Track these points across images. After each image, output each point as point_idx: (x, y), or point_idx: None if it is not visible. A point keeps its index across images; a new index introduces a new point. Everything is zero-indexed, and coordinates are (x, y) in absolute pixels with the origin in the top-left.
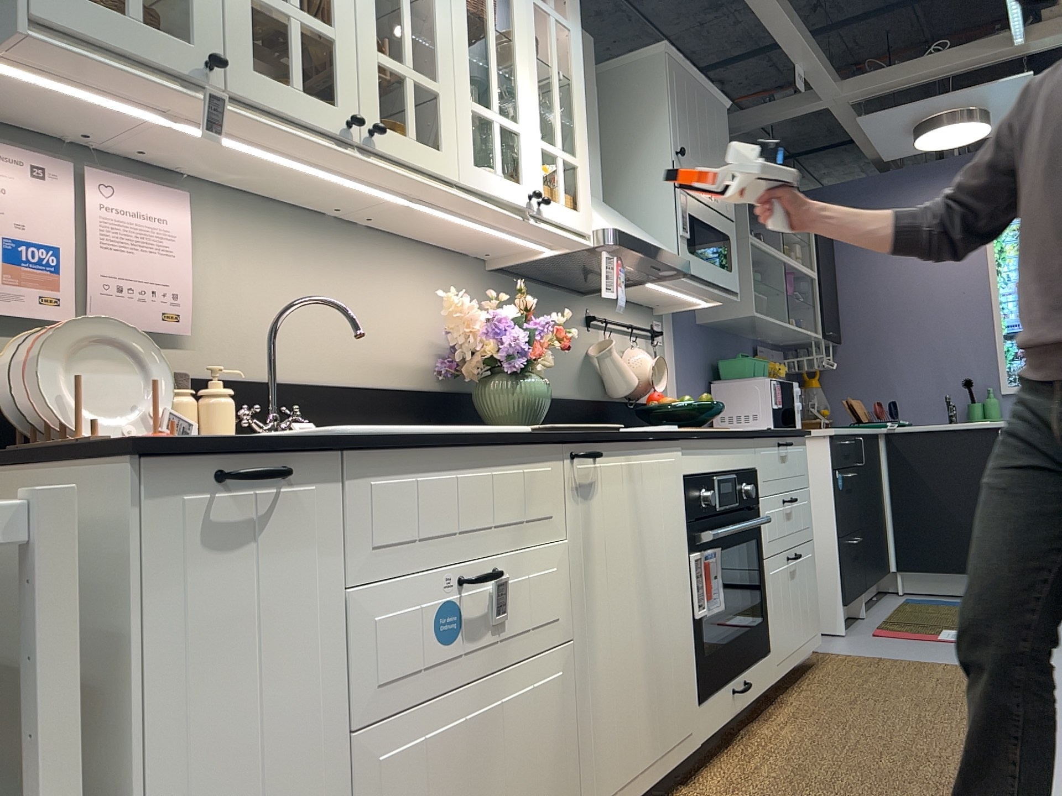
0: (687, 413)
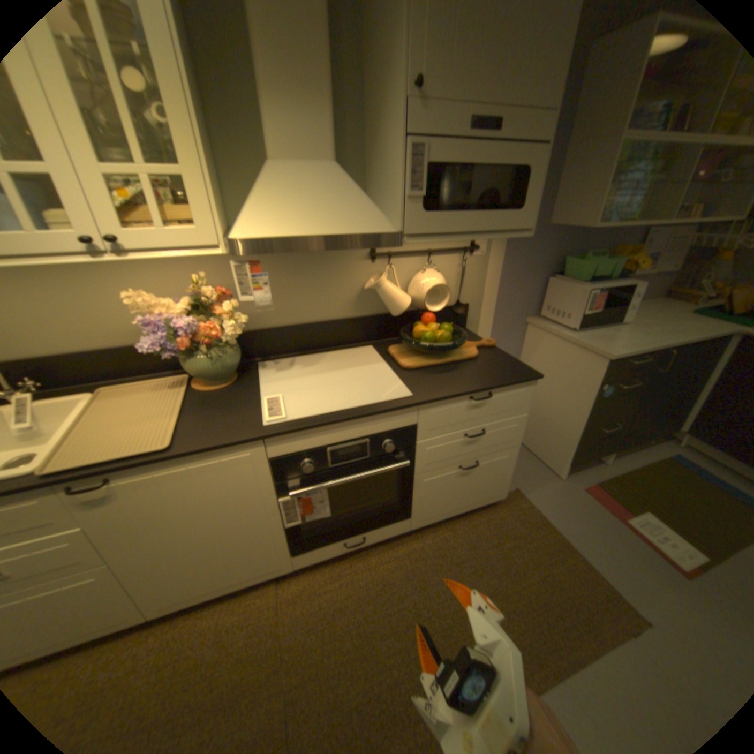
0: (424, 344)
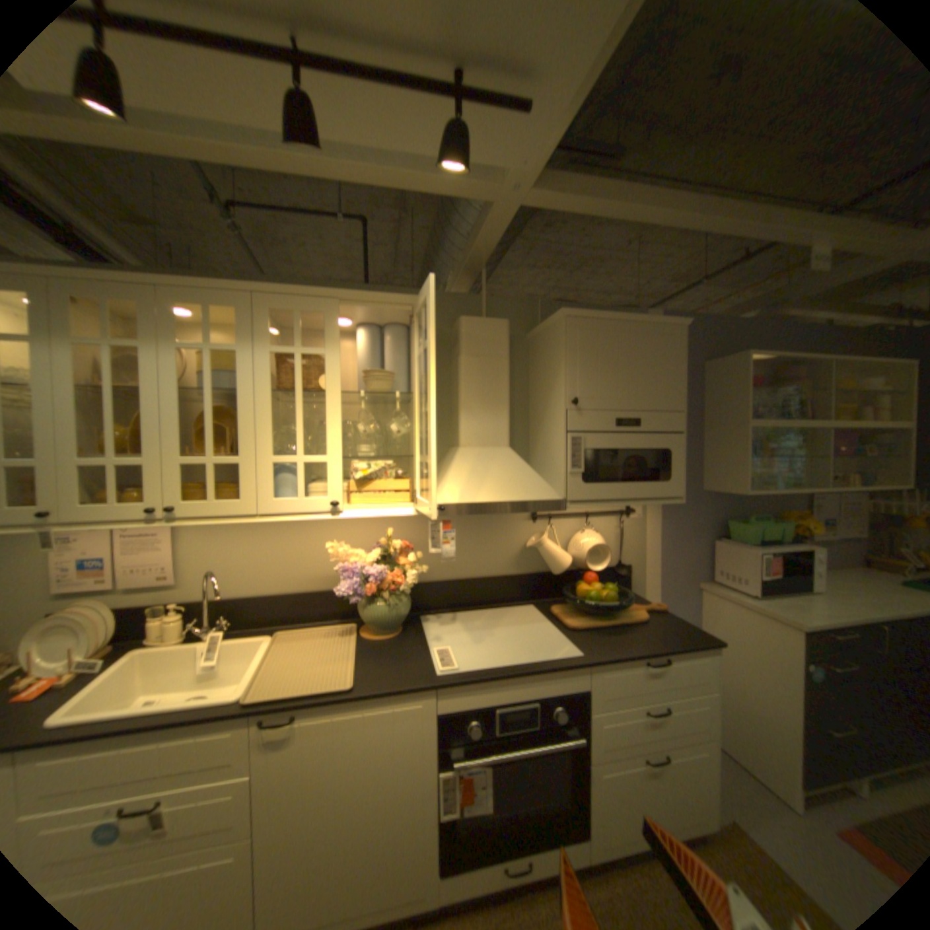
0: (590, 604)
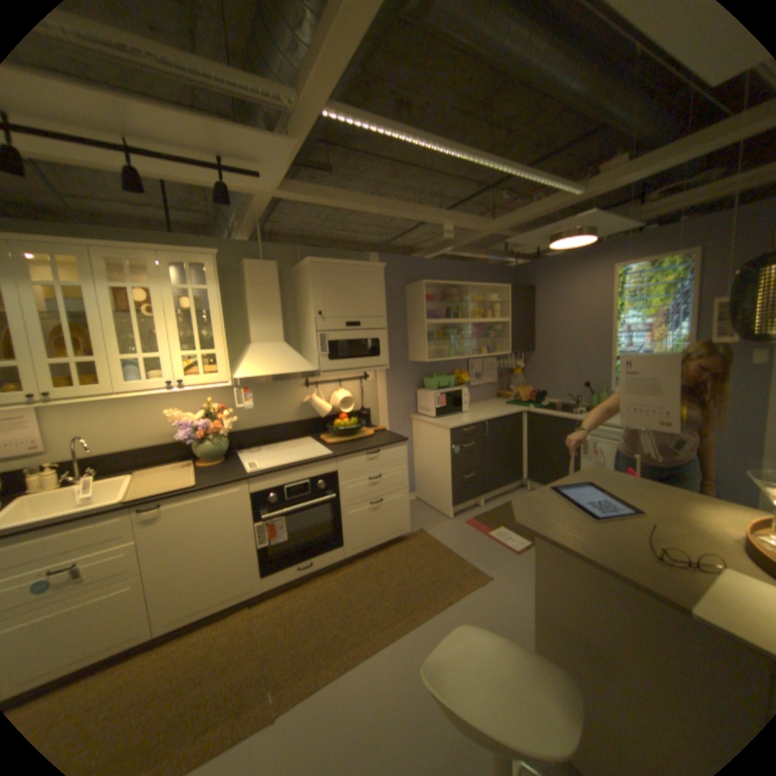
0: (341, 430)
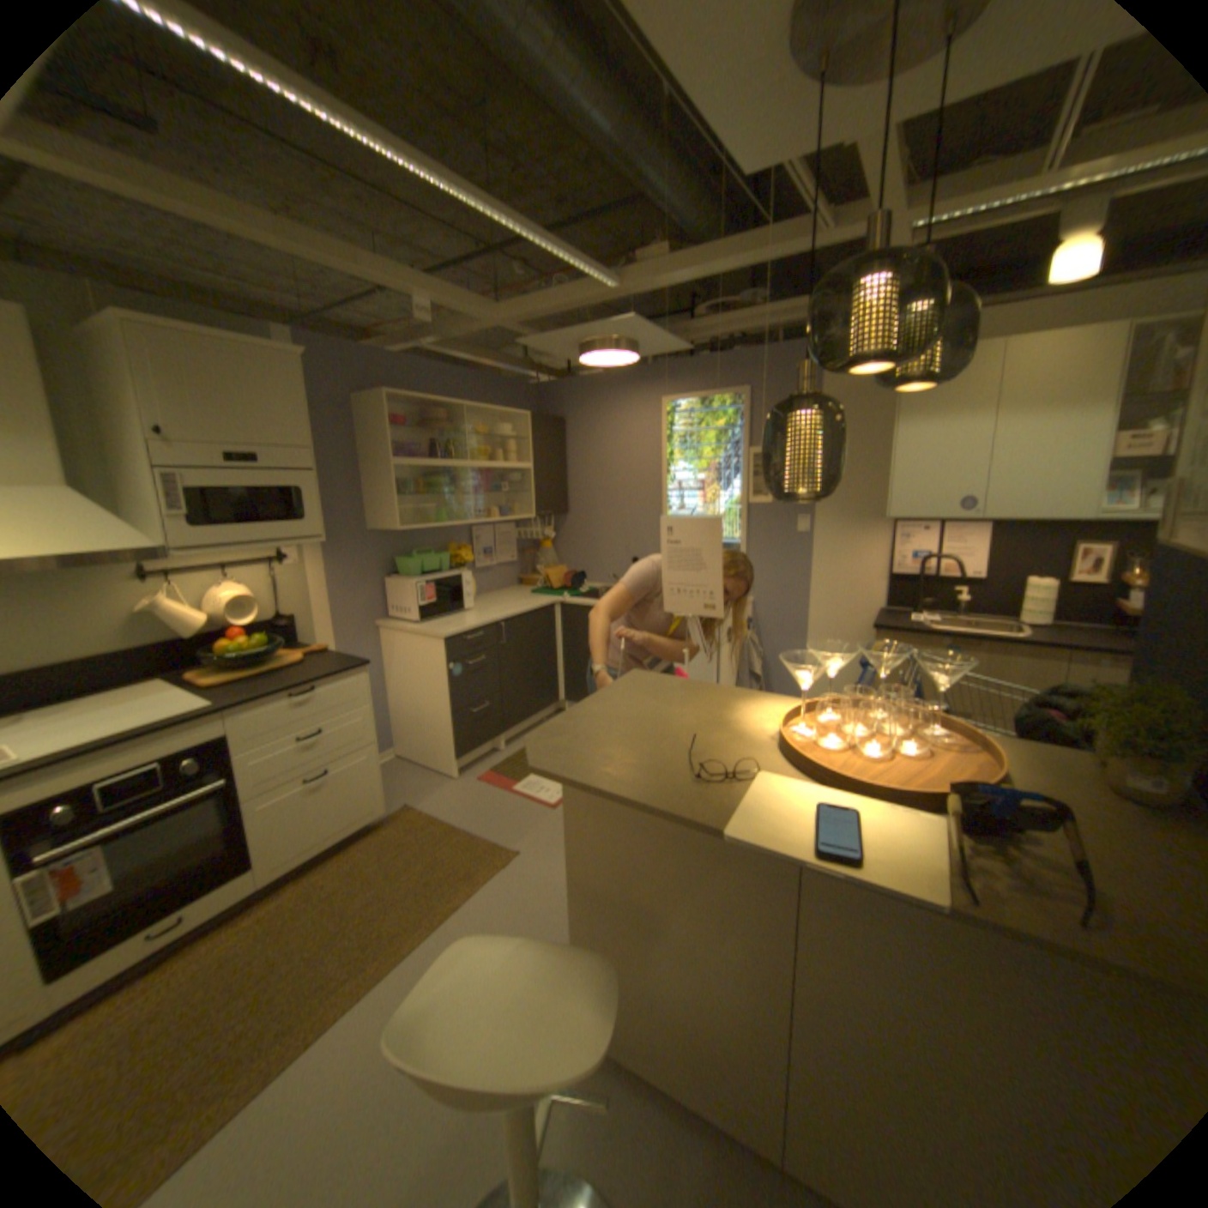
0: (231, 658)
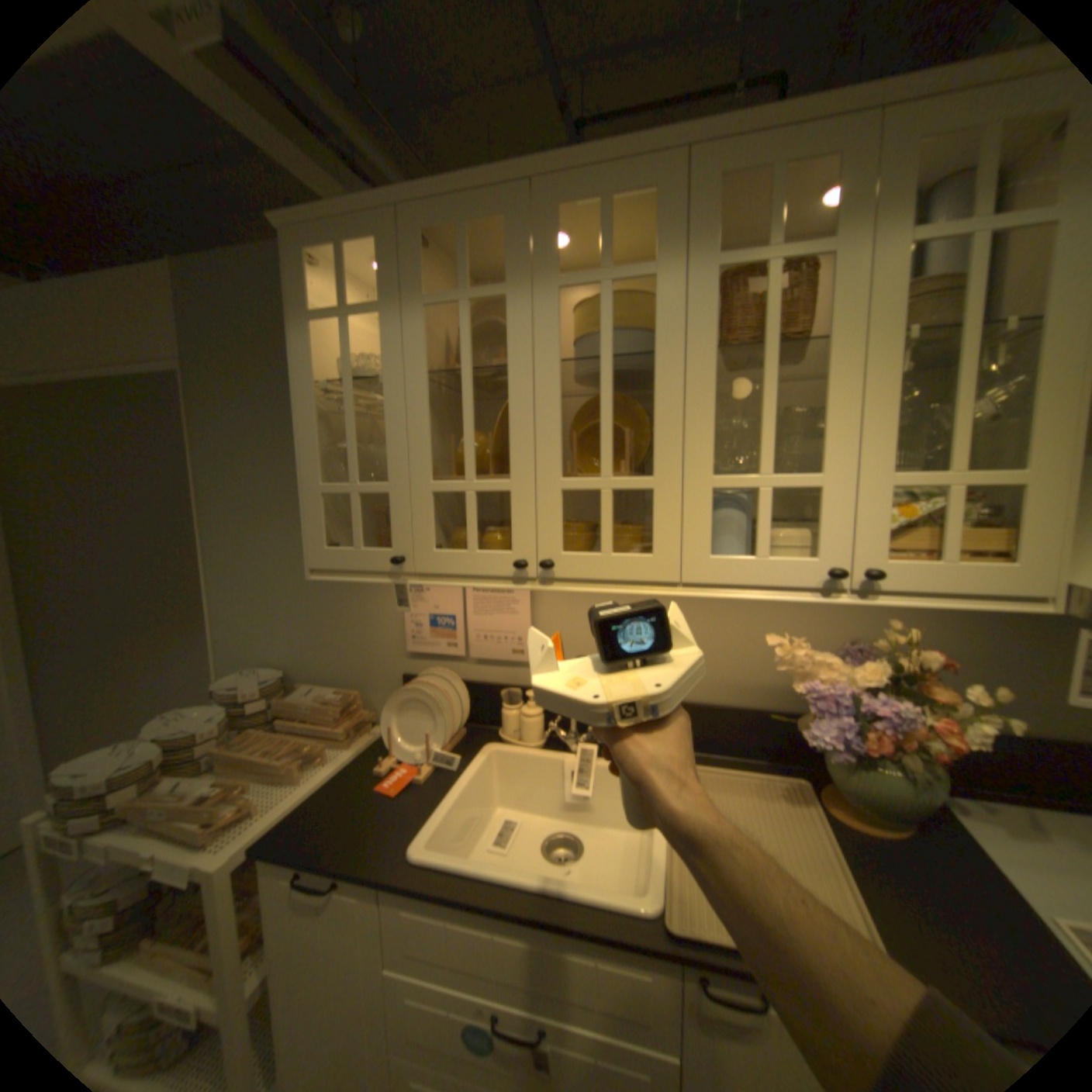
0: None
